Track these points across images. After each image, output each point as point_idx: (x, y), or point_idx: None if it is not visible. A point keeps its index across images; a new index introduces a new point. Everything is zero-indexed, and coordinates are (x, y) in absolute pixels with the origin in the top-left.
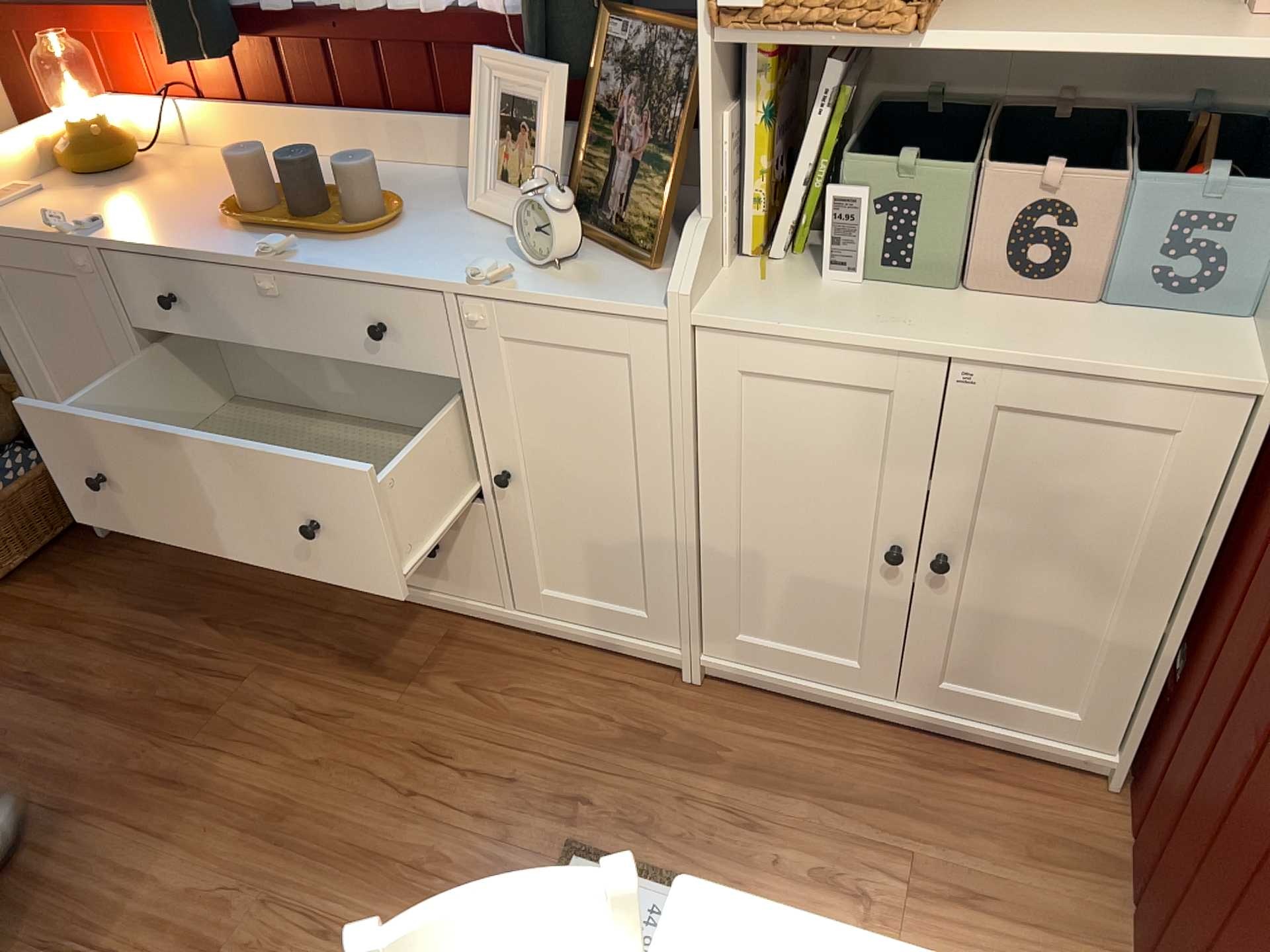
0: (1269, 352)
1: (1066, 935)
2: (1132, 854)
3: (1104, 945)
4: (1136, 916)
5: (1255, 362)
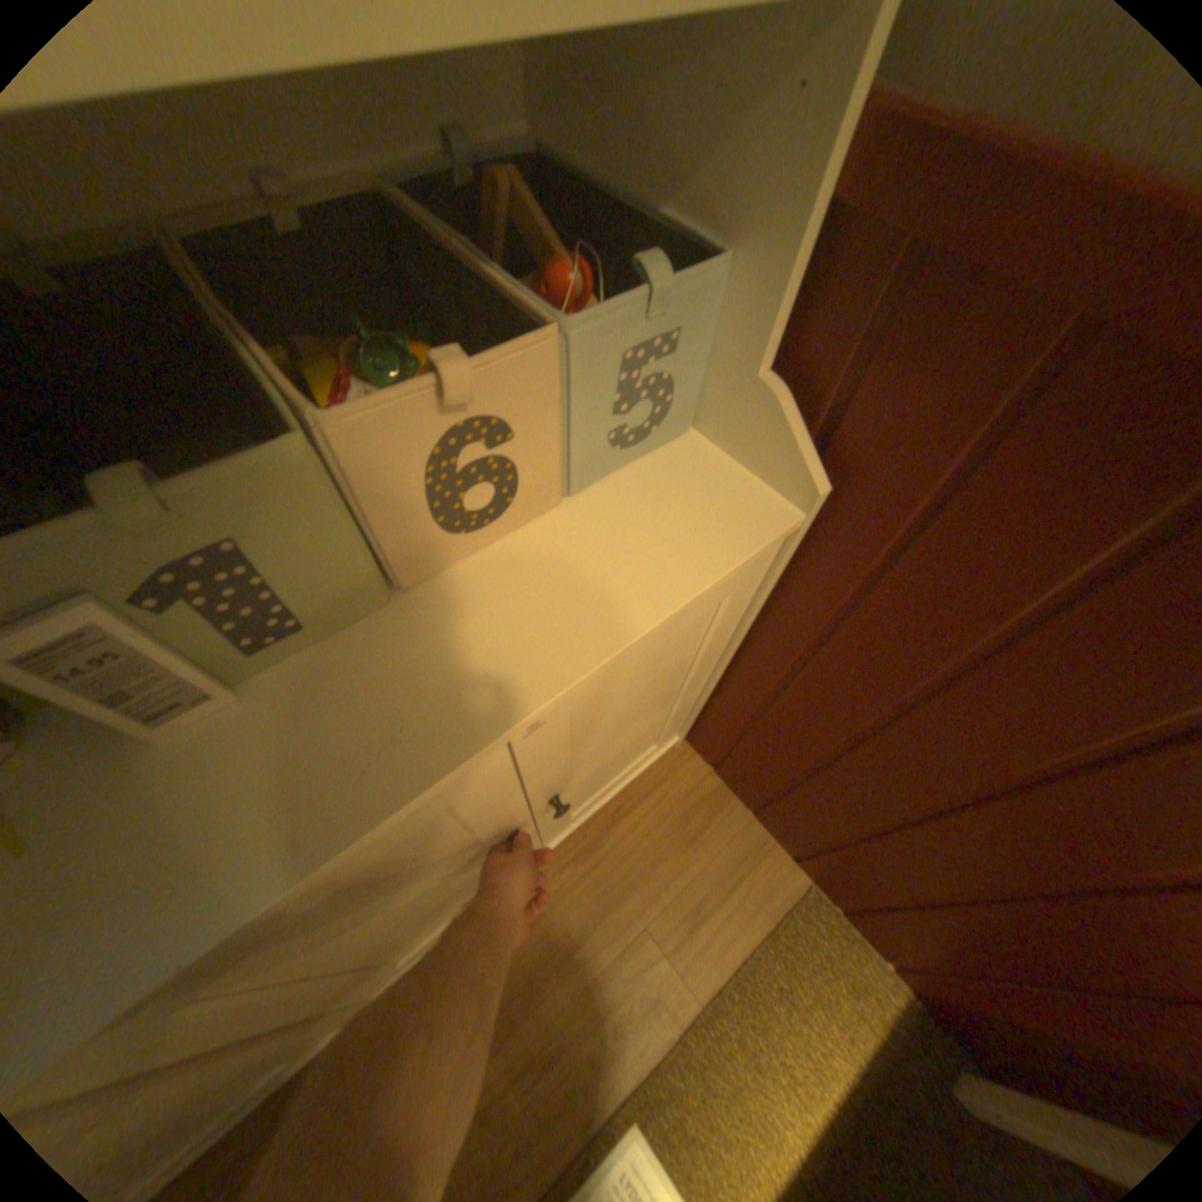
0: (768, 477)
1: (746, 876)
2: (720, 782)
3: (762, 857)
4: (756, 820)
5: (769, 497)
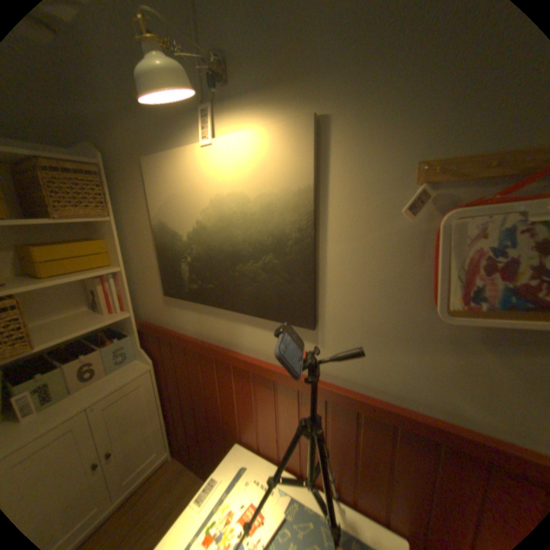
0: (144, 364)
1: (187, 493)
2: (182, 467)
3: (194, 485)
4: (193, 474)
5: (144, 366)
